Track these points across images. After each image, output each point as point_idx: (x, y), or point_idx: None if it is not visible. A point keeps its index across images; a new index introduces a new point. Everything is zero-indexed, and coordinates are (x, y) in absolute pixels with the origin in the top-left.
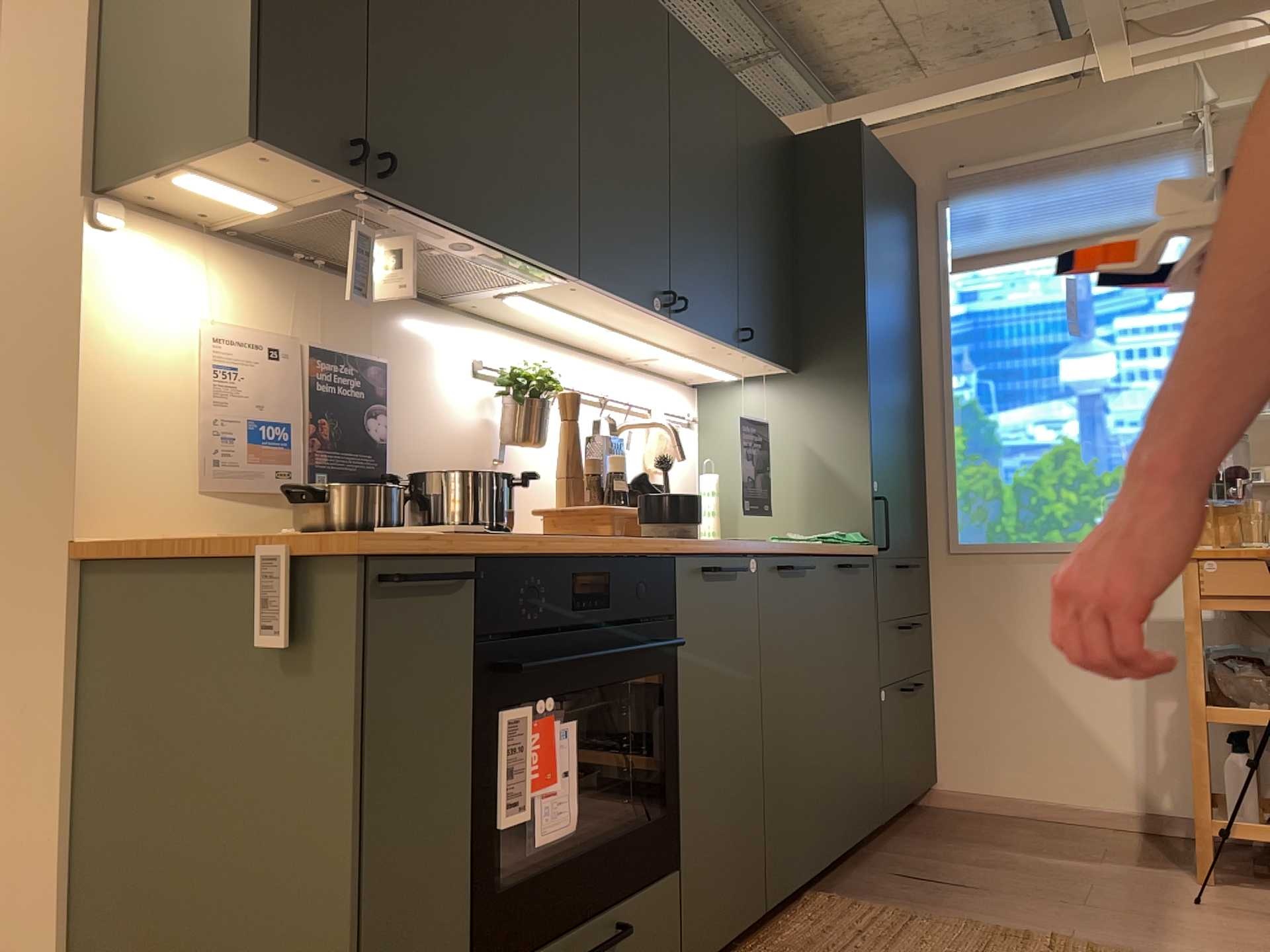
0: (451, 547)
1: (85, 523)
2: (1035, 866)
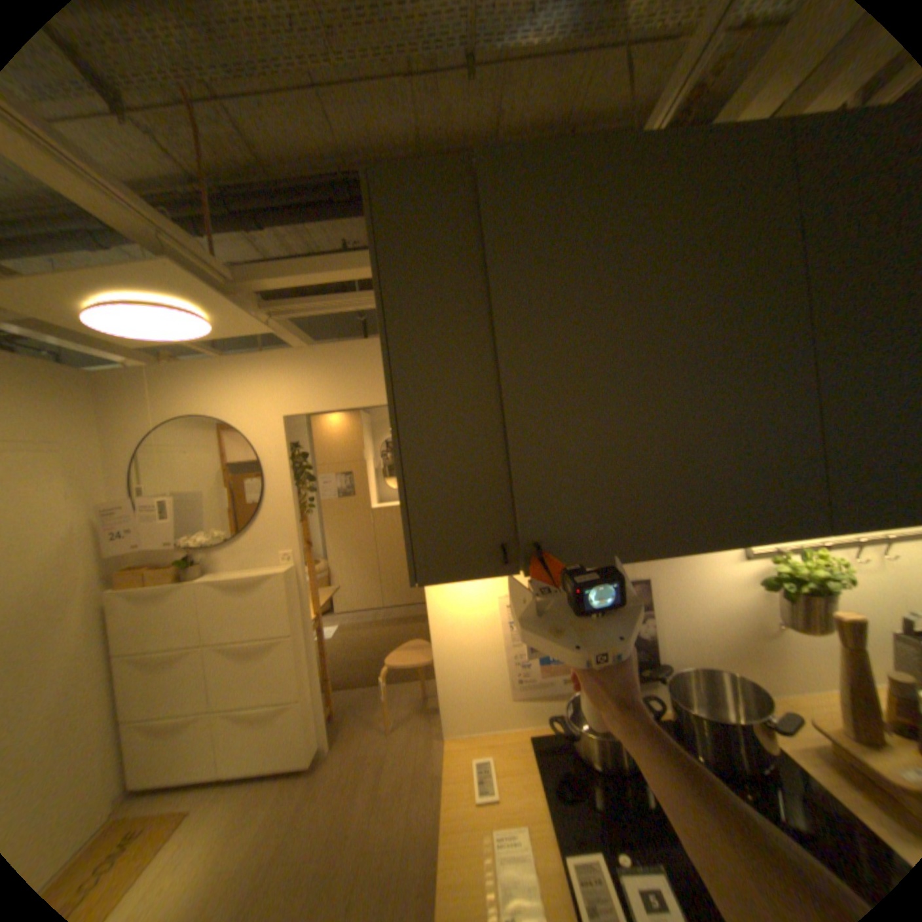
0: None
1: (449, 729)
2: None
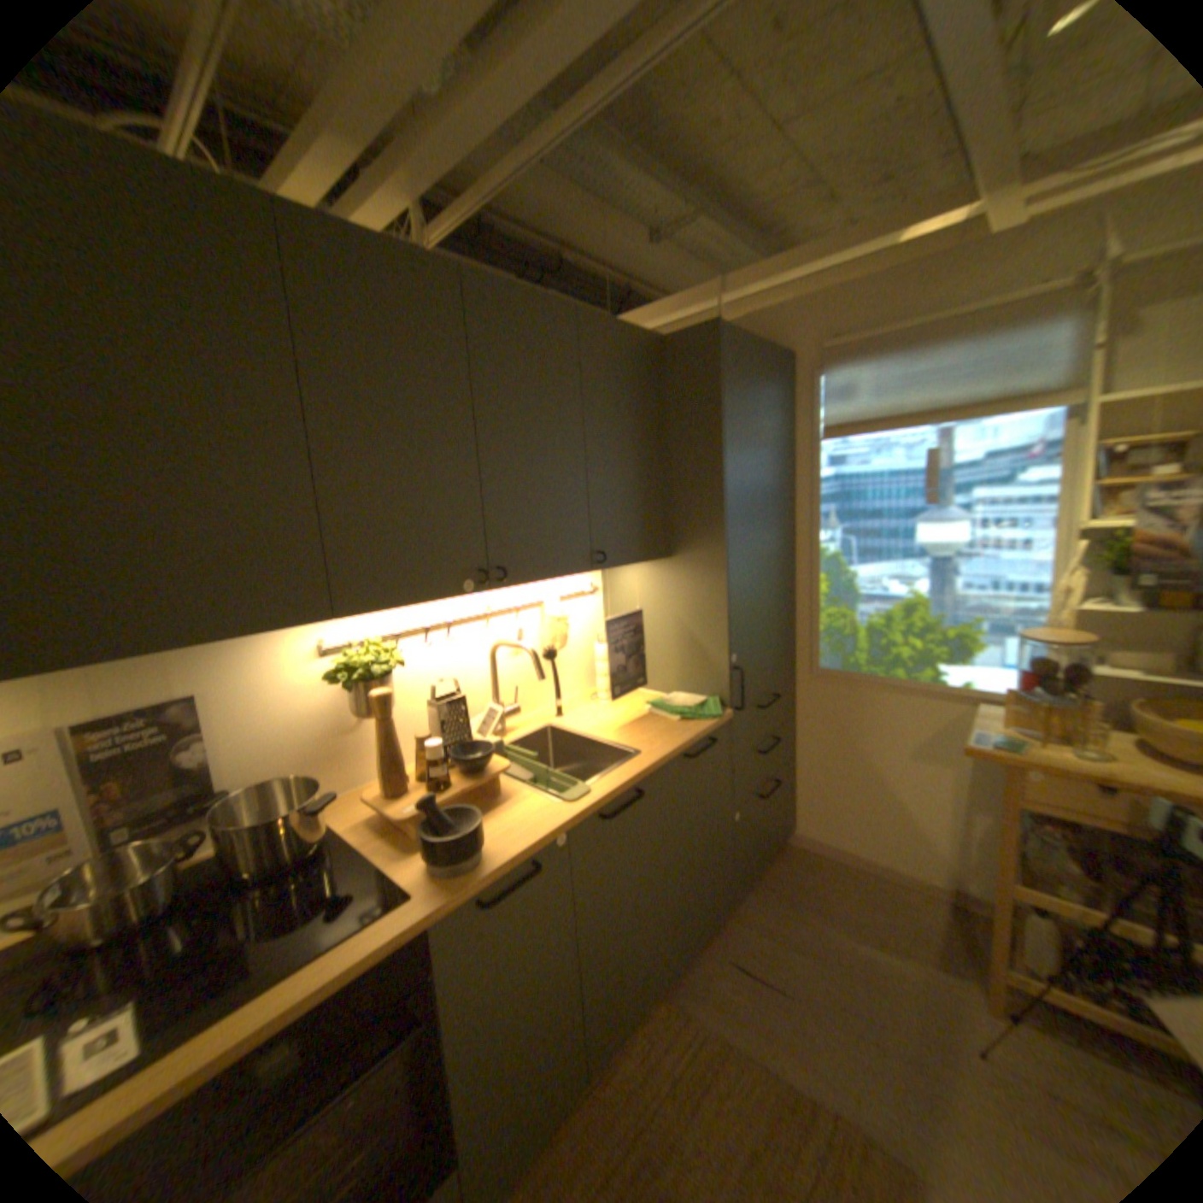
0: None
1: None
2: (850, 963)
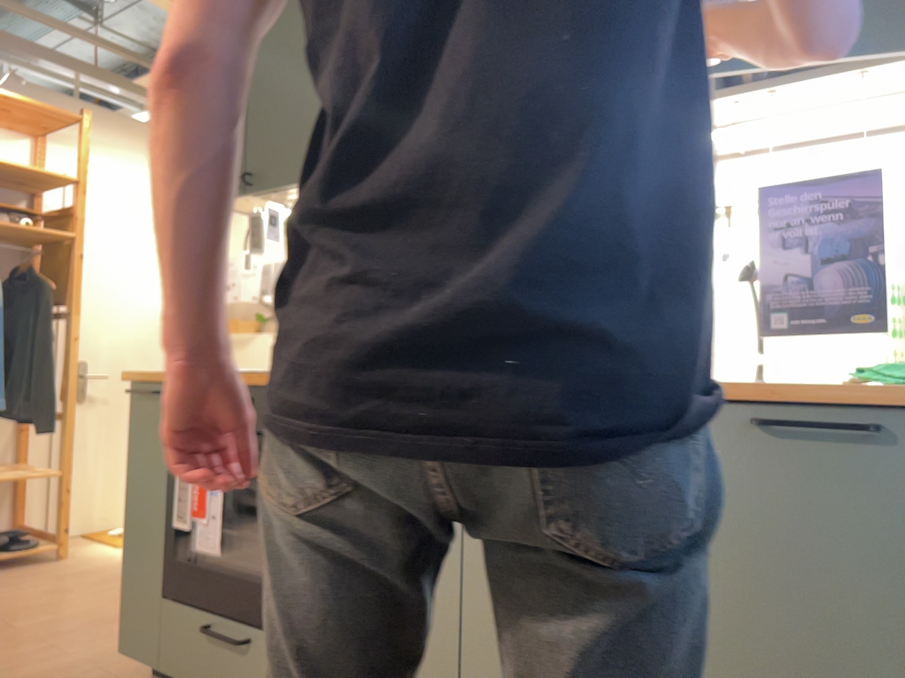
0: (155, 378)
1: None
2: None
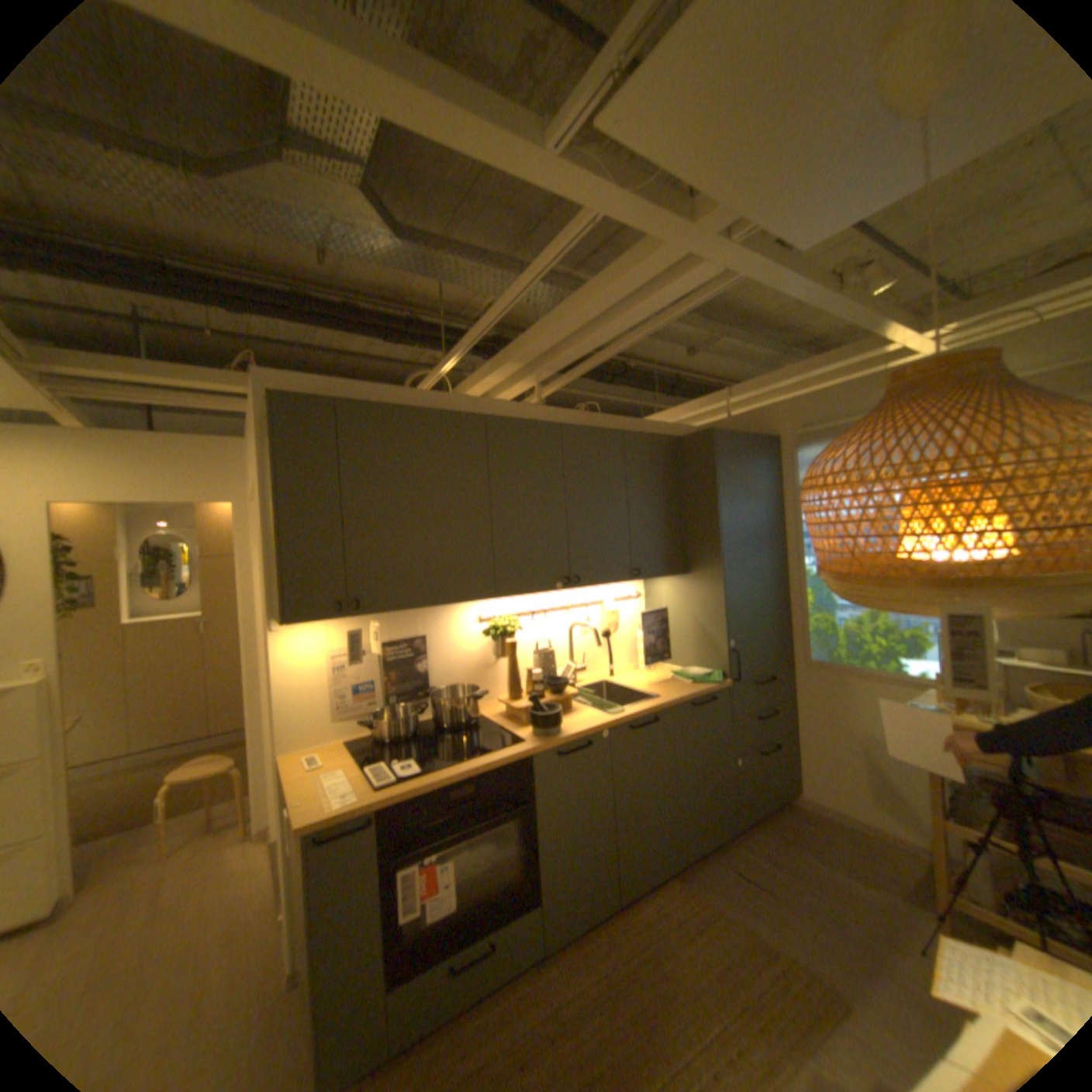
0: (357, 814)
1: (280, 751)
2: (829, 885)
